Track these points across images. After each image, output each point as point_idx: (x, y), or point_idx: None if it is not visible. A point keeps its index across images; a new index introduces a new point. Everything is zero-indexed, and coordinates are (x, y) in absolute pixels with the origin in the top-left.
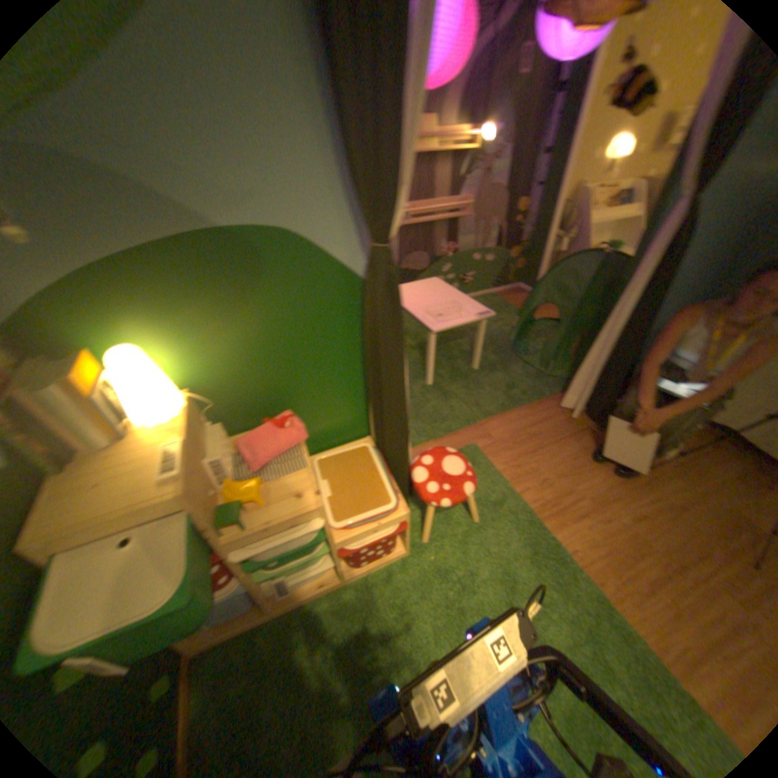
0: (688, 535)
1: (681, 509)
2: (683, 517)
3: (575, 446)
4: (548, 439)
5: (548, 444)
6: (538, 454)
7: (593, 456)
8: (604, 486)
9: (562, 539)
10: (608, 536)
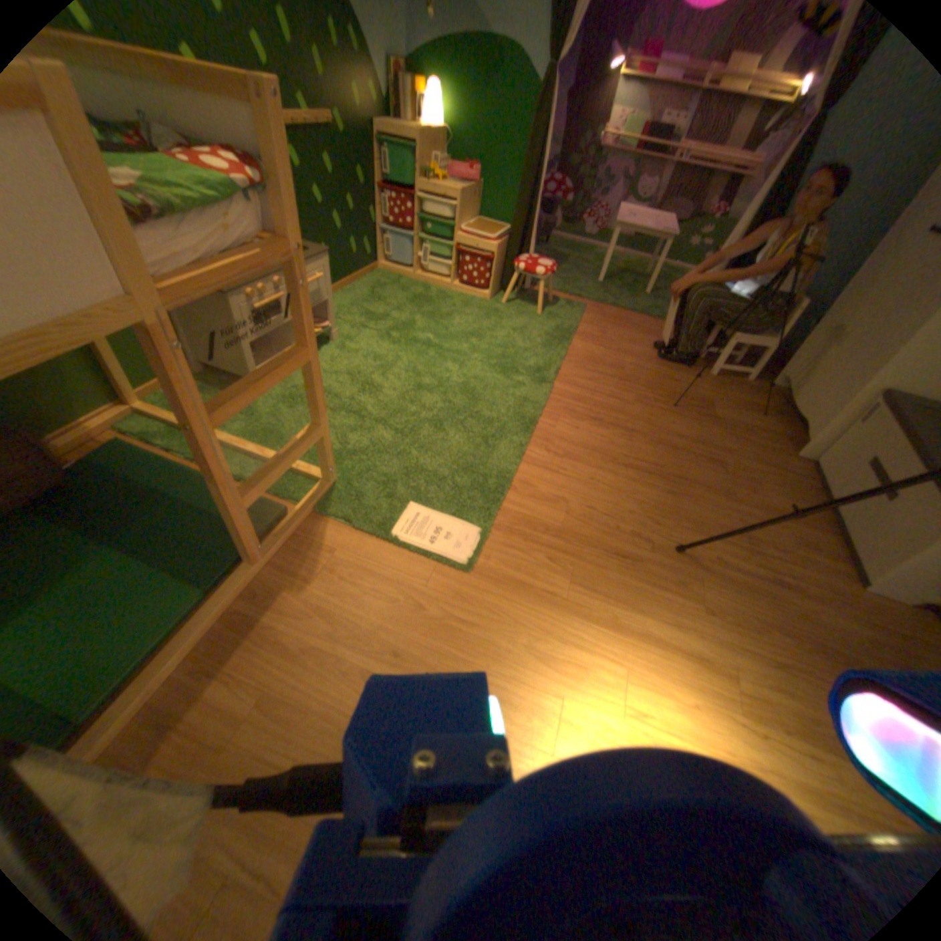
0: (652, 384)
1: (670, 381)
2: (664, 382)
3: (648, 340)
4: (635, 330)
5: (630, 330)
6: (616, 328)
7: (652, 347)
8: (635, 353)
9: (571, 342)
10: (600, 356)
